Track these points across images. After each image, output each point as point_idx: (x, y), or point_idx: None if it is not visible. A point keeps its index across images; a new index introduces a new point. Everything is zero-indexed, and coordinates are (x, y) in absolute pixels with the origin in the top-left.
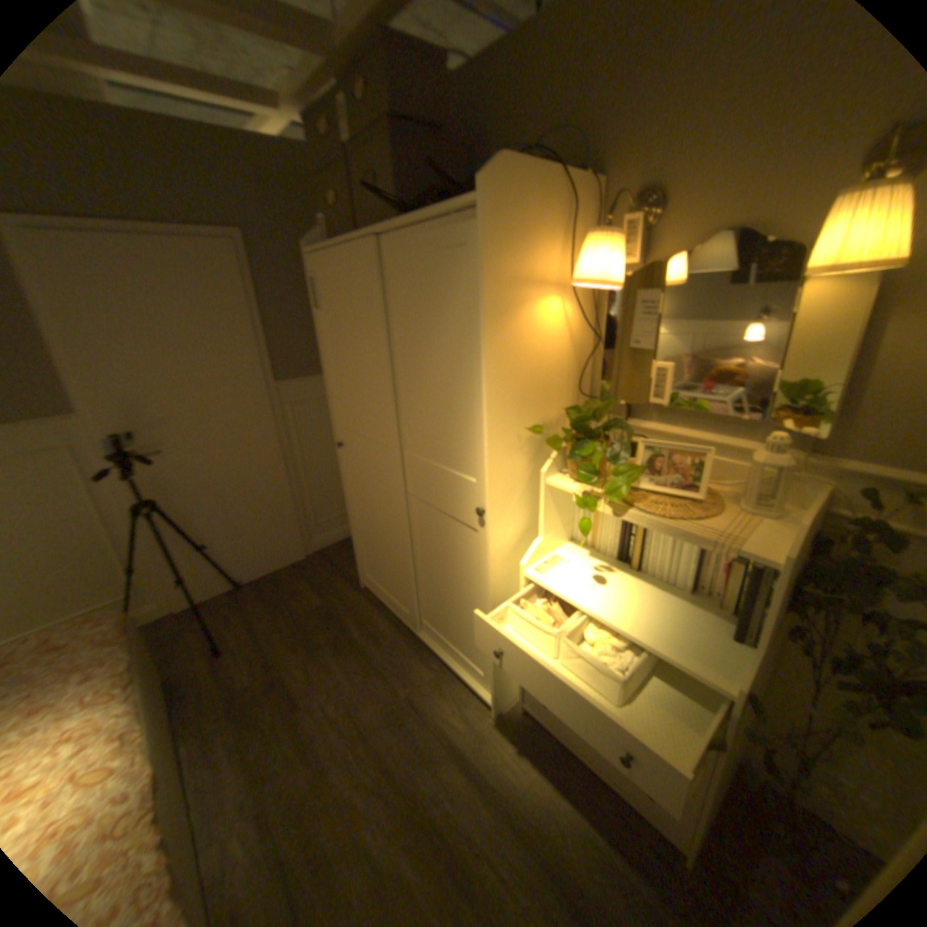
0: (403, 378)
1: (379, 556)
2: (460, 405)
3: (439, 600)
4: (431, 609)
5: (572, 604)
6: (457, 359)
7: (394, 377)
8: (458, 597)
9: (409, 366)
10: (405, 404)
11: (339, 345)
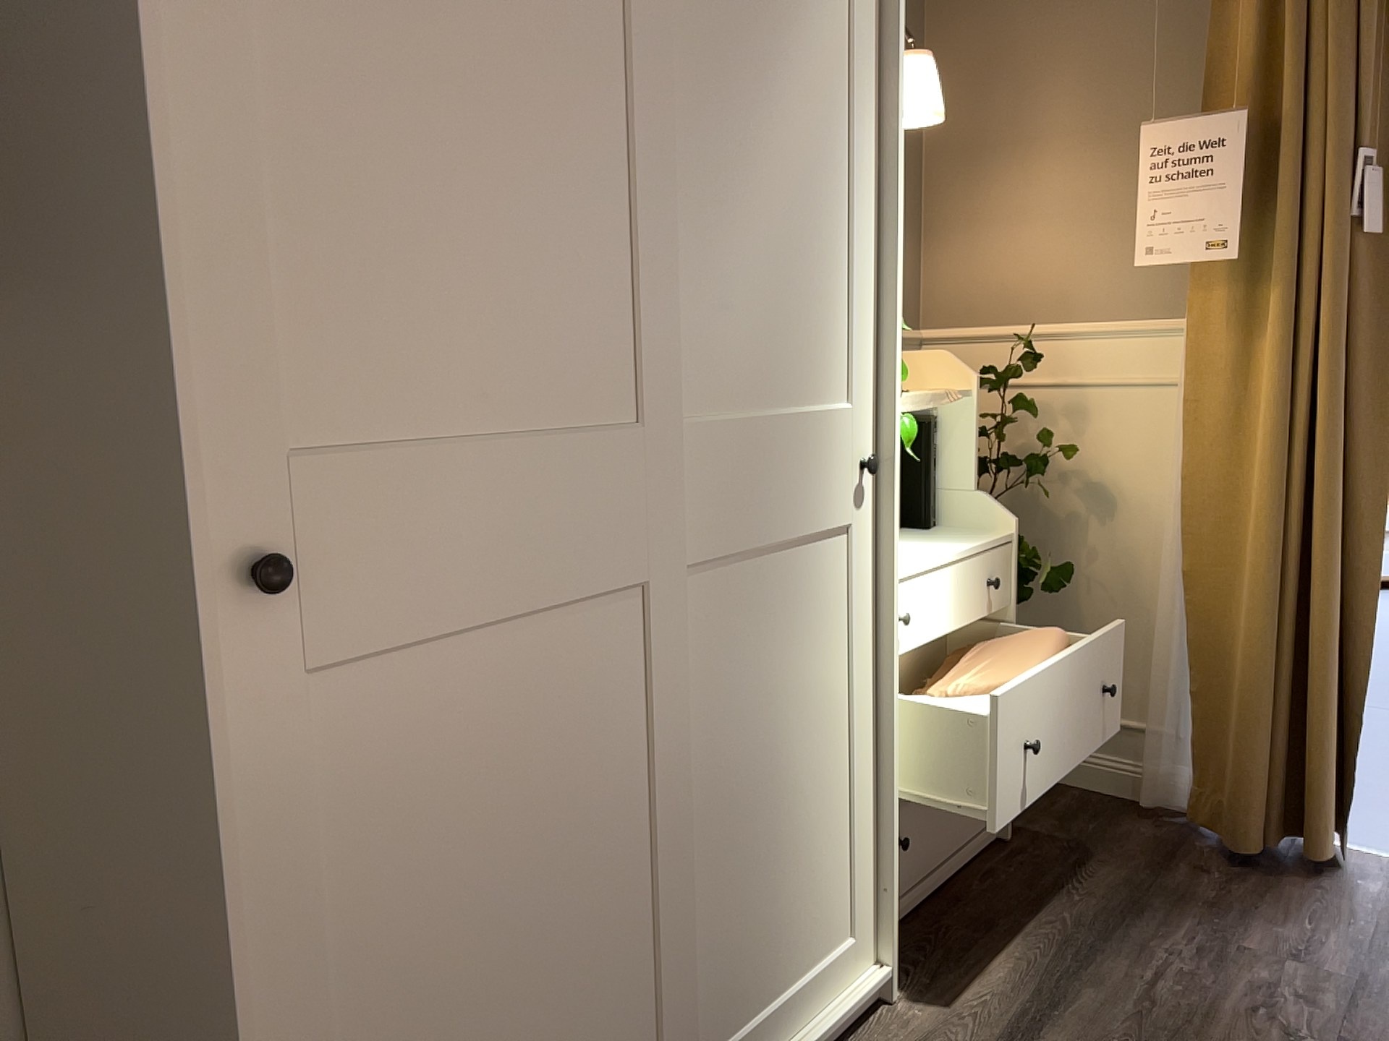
0: (693, 189)
1: (525, 1028)
2: (825, 247)
3: (756, 864)
4: (729, 945)
5: (914, 572)
6: (825, 149)
7: (672, 182)
8: (803, 776)
9: (717, 155)
10: (694, 265)
11: (413, 18)
